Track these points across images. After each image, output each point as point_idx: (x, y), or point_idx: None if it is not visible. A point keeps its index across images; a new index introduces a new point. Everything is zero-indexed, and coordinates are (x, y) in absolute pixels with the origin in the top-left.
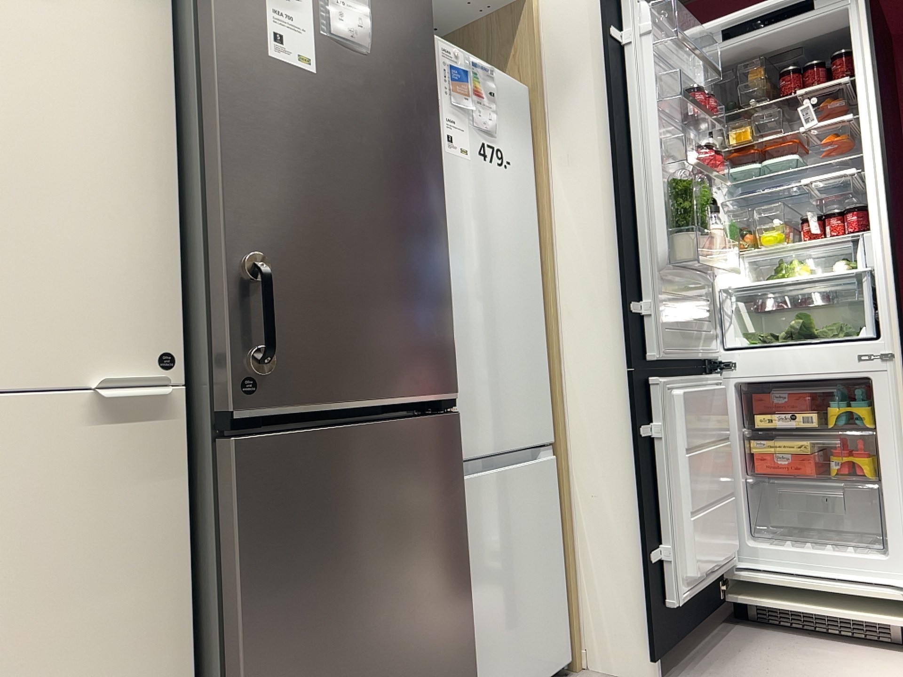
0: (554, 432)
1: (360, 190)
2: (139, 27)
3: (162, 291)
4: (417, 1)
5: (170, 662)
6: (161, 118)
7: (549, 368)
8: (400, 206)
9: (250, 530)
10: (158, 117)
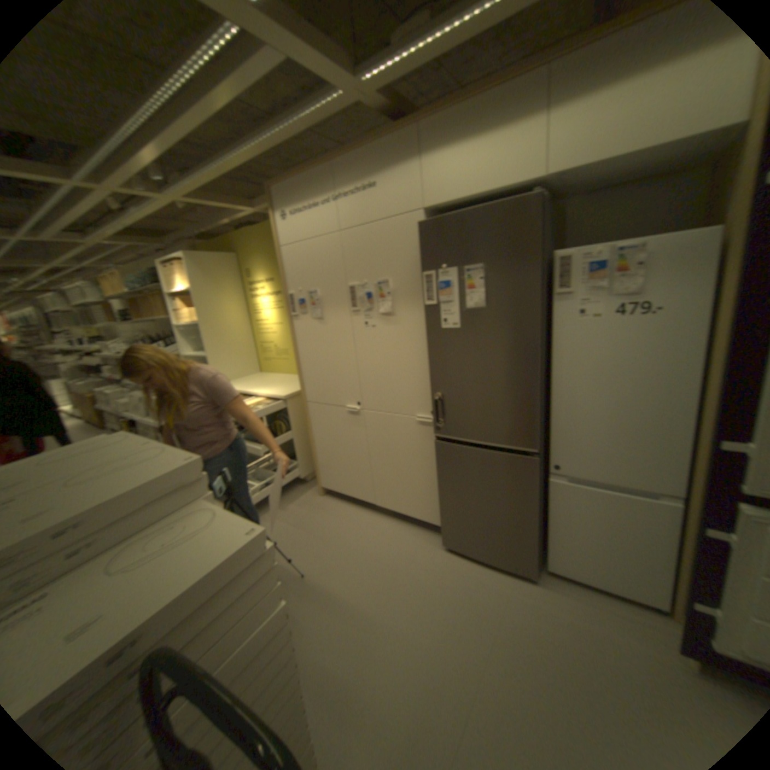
0: (691, 492)
1: (479, 367)
2: (421, 321)
3: (430, 395)
4: (525, 261)
5: (436, 480)
6: (428, 346)
7: (697, 450)
8: (502, 370)
9: (439, 463)
10: (427, 347)
